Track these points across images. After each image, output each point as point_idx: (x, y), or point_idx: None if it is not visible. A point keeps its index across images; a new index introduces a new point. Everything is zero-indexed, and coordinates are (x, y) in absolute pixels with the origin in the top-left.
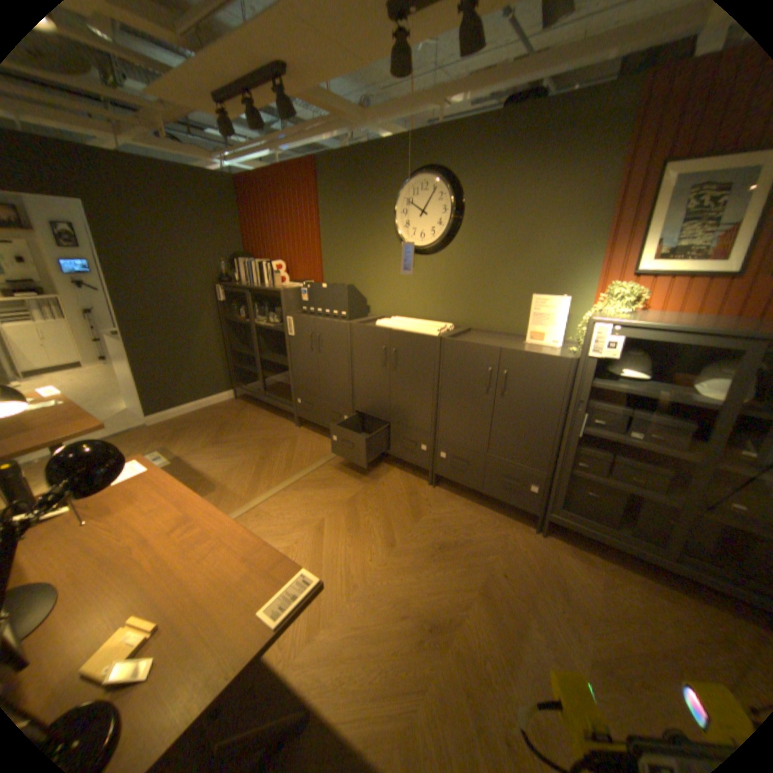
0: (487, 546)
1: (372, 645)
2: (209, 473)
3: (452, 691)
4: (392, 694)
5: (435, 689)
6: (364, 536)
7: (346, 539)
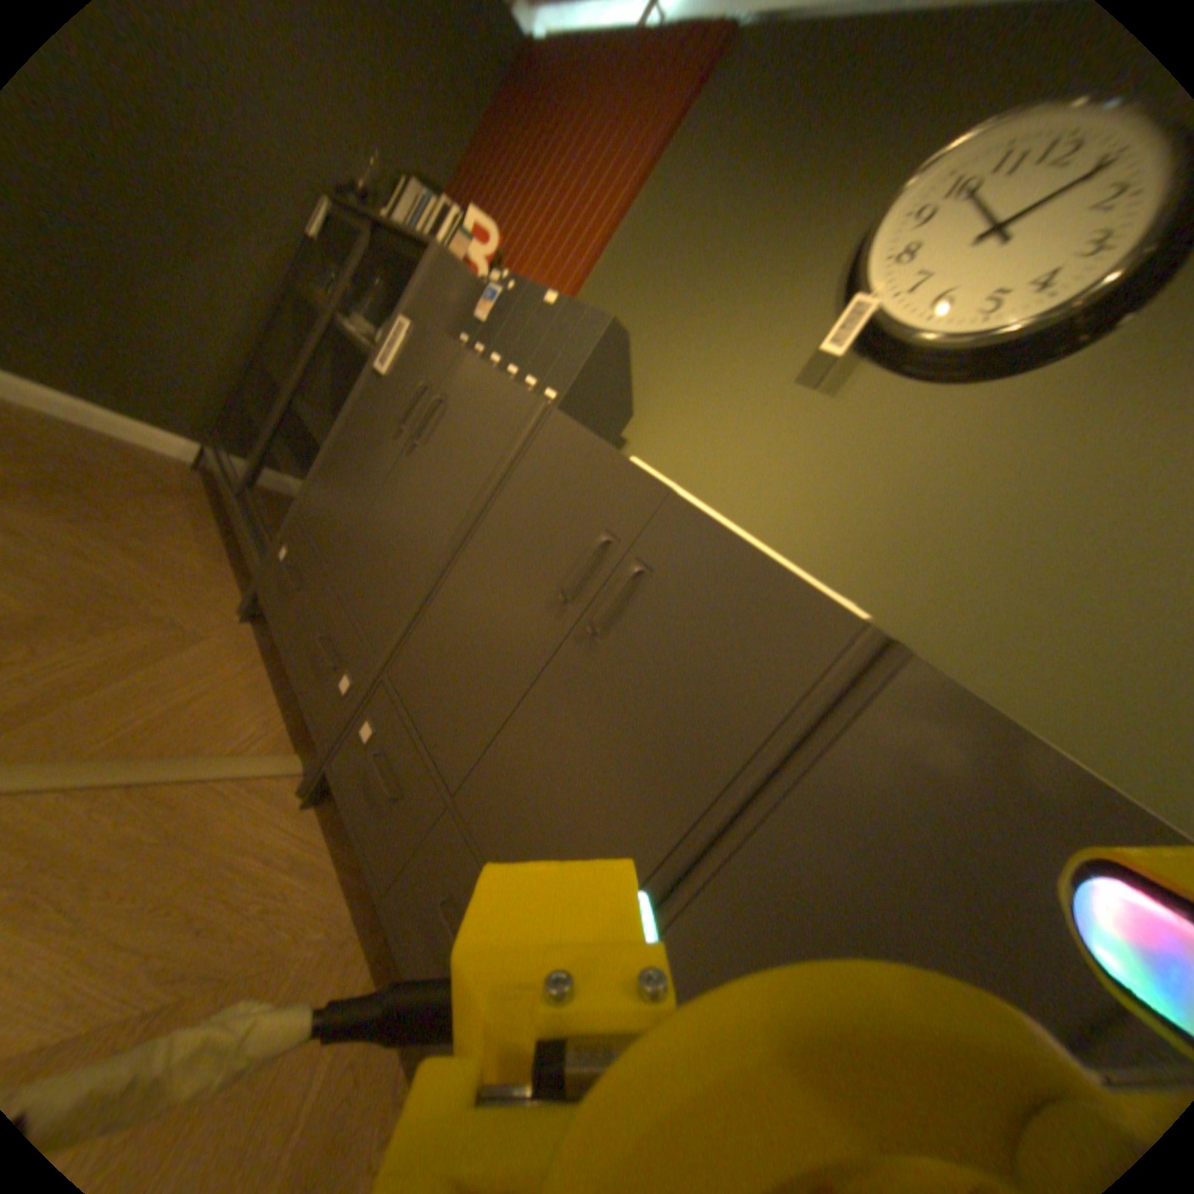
0: None
1: None
2: None
3: None
4: None
5: None
6: None
7: None
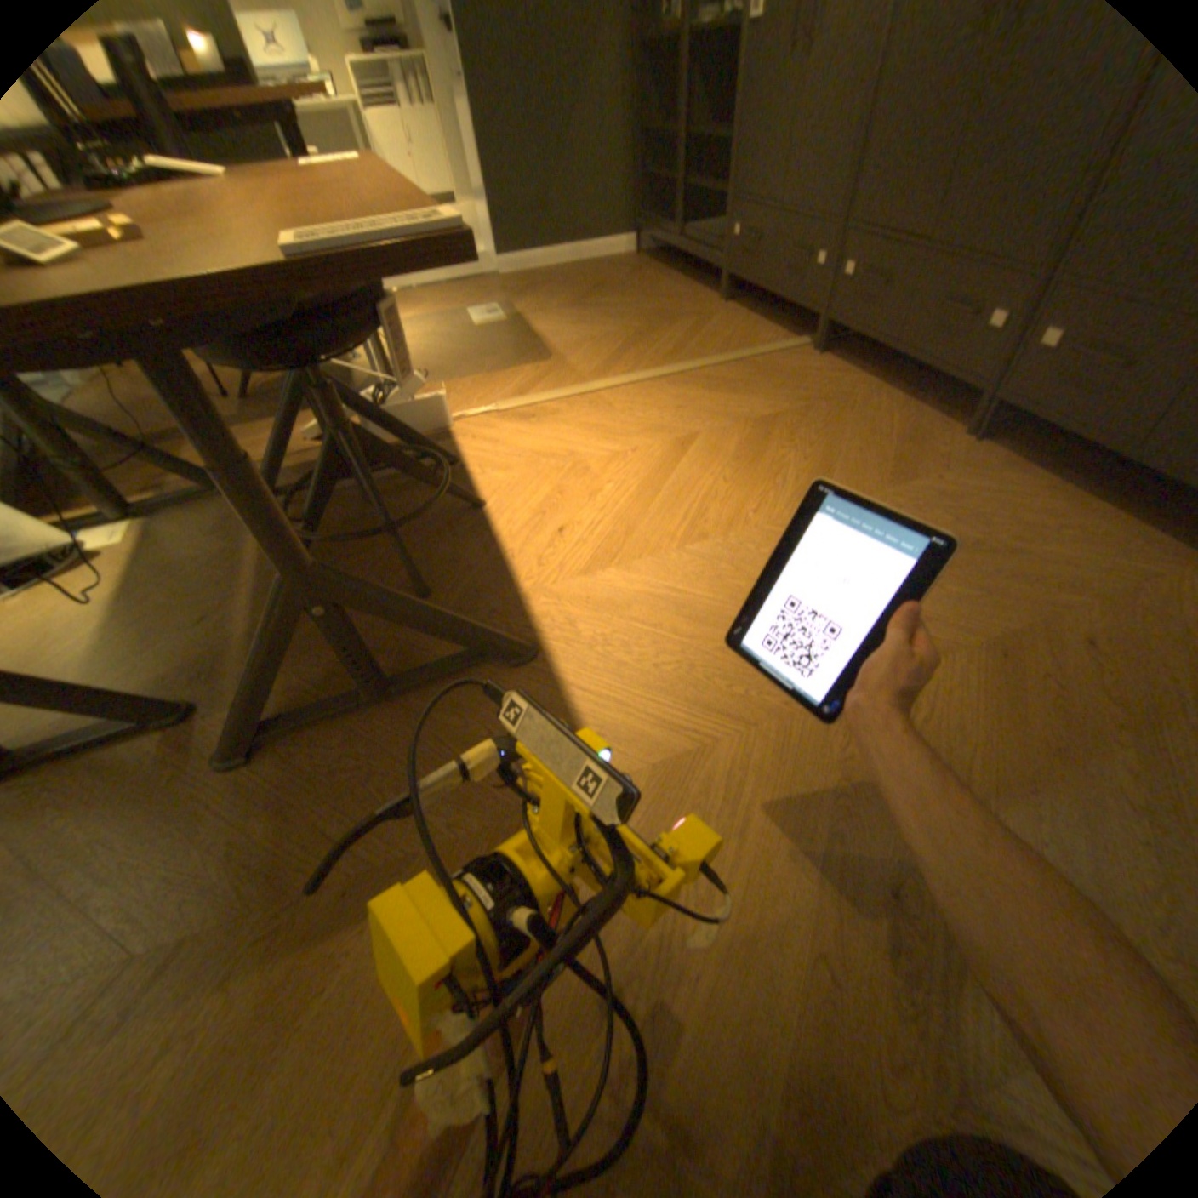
0: (1073, 575)
1: (690, 622)
2: (551, 340)
3: (815, 754)
4: (688, 698)
5: (778, 733)
6: (763, 475)
7: (726, 470)
